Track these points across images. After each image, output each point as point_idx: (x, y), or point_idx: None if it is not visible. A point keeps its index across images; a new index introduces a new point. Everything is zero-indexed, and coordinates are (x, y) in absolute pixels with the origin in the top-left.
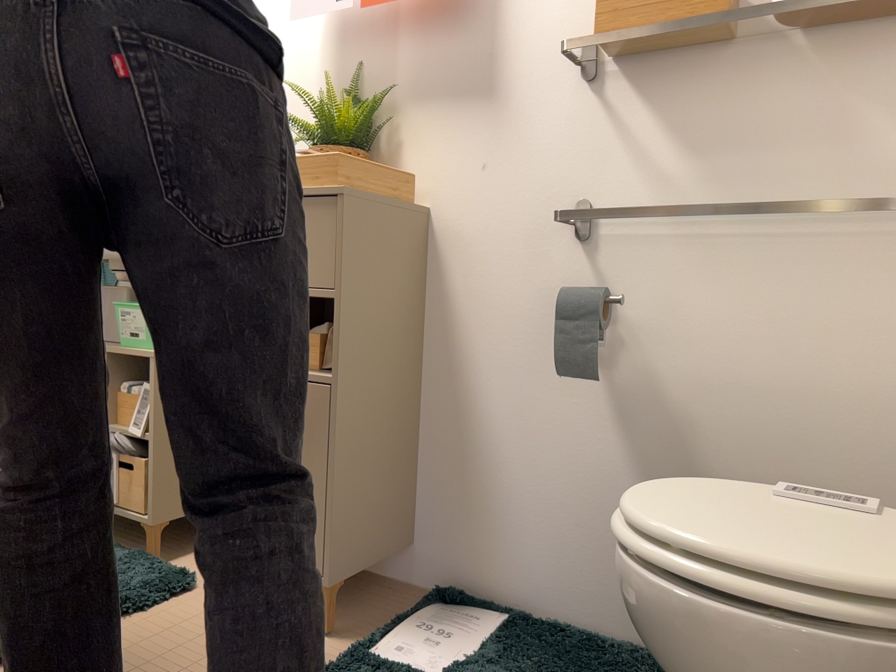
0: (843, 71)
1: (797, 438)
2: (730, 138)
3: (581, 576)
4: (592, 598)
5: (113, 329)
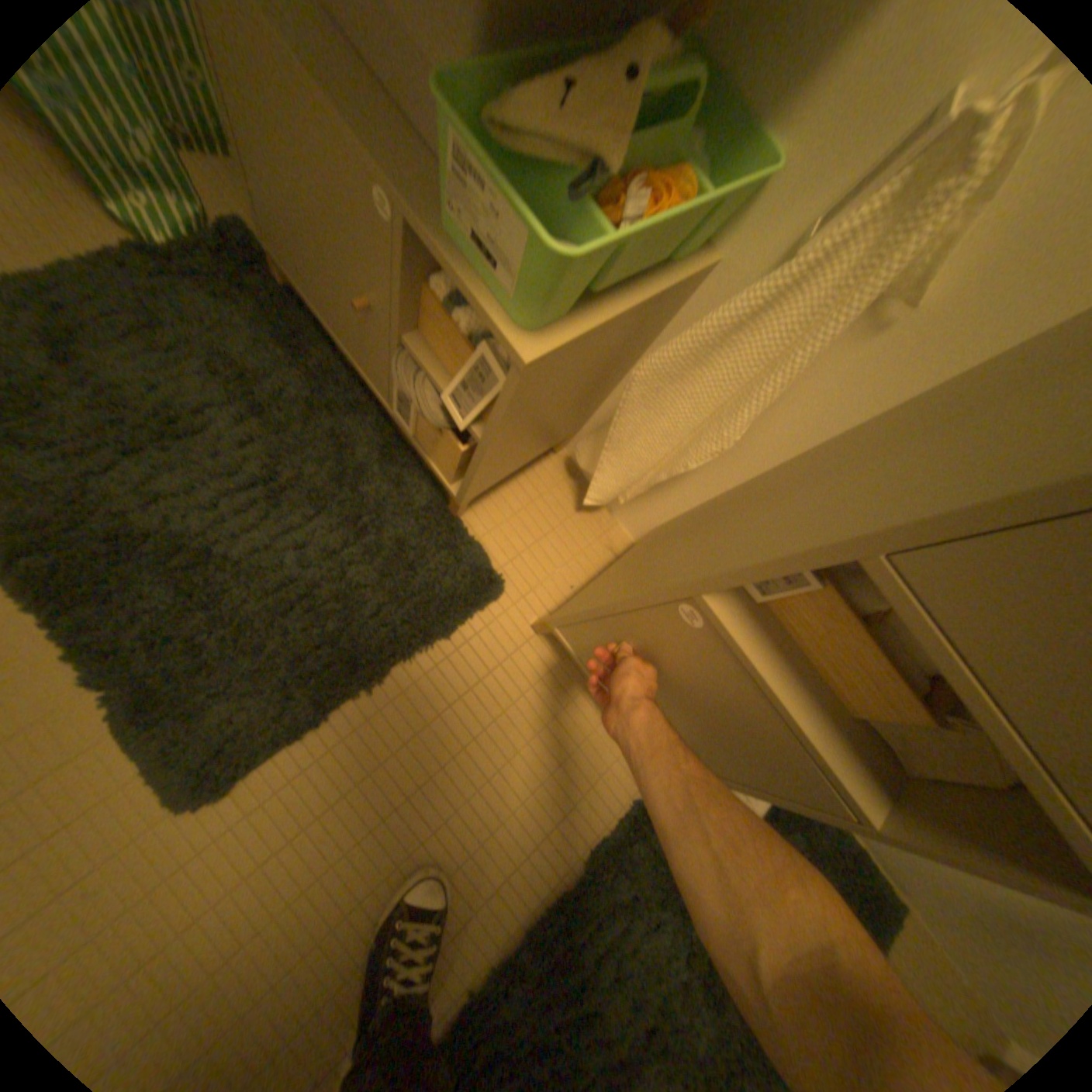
0: None
1: None
2: None
3: None
4: None
5: (424, 89)
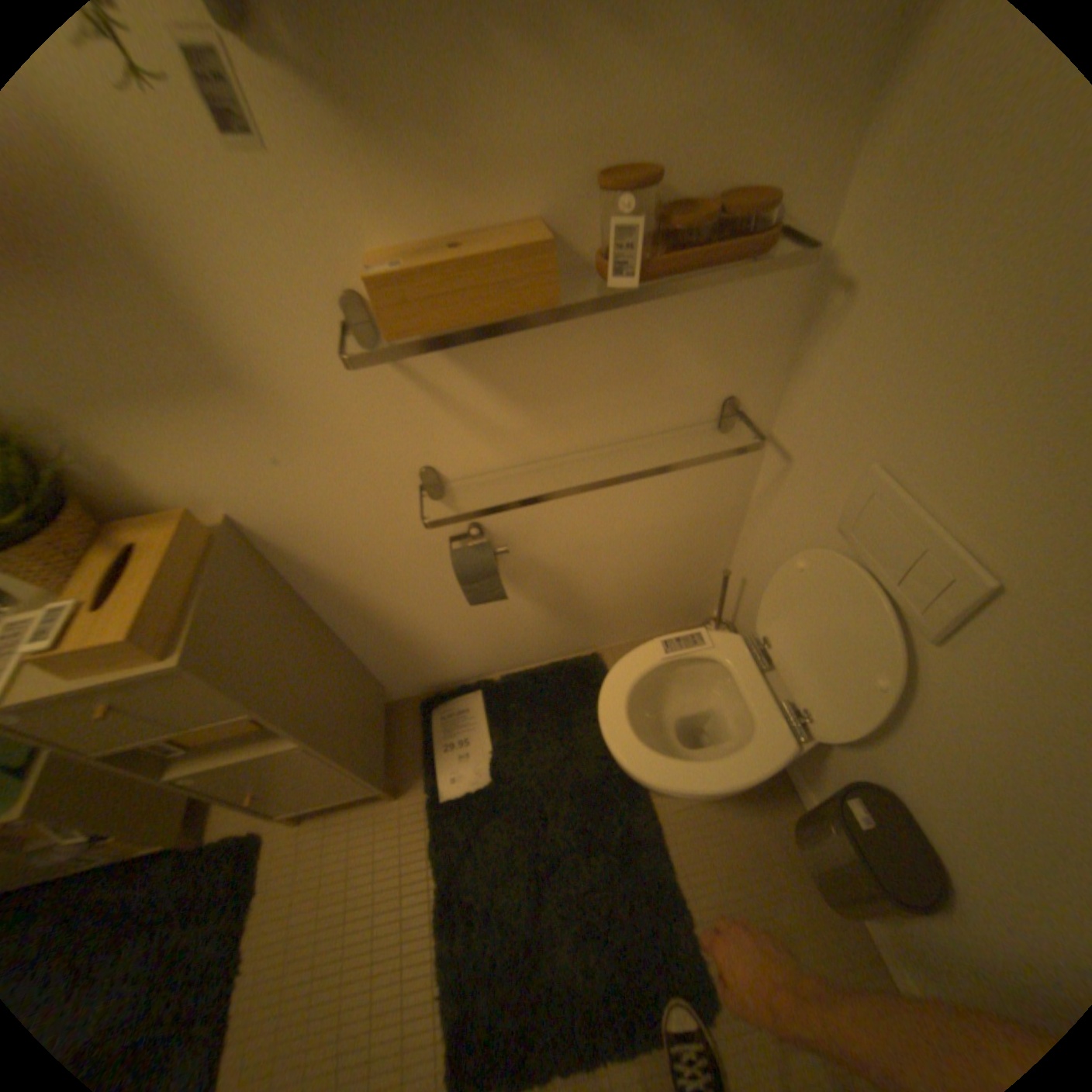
0: (655, 305)
1: (629, 554)
2: (557, 383)
3: (511, 651)
4: (521, 654)
5: None
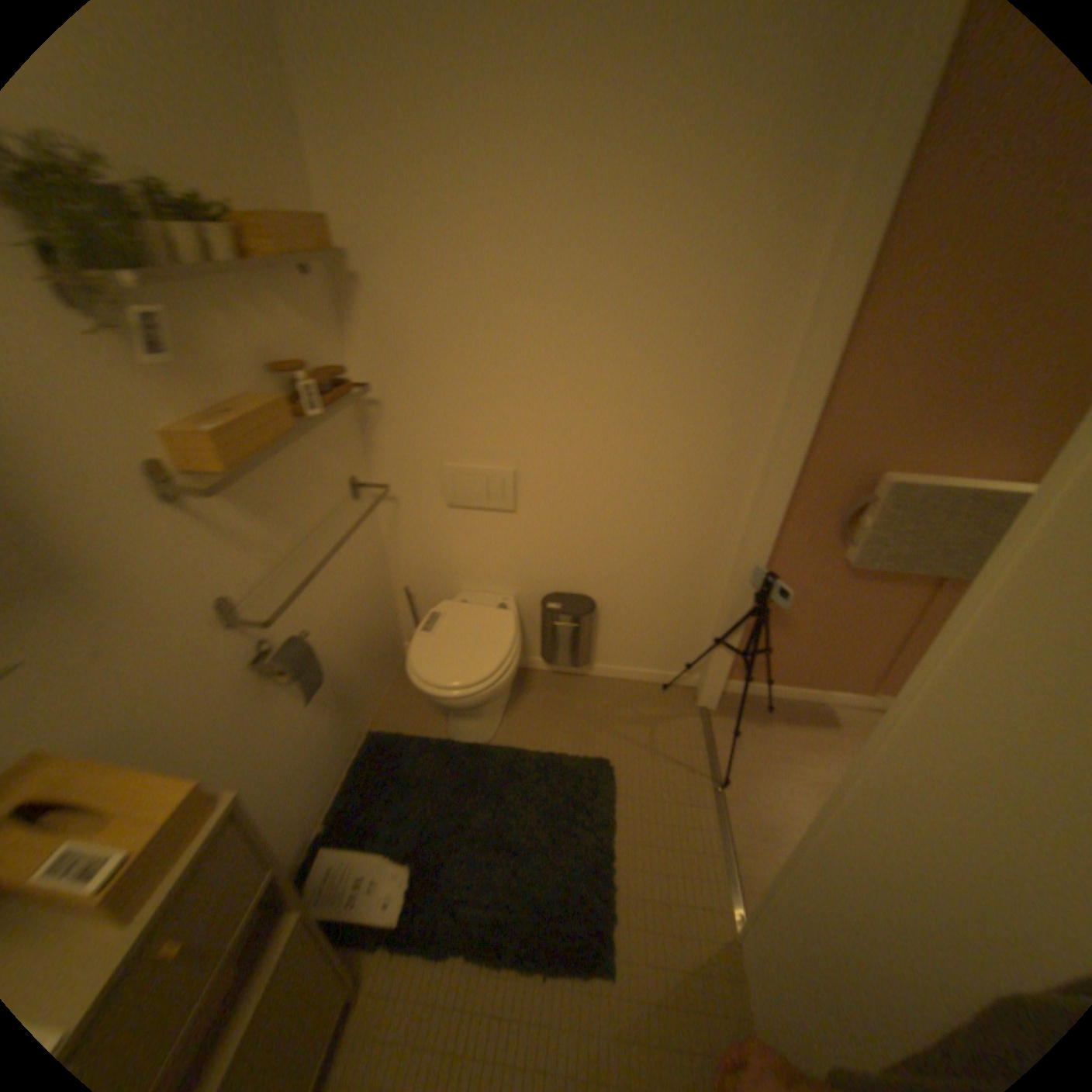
0: (309, 434)
1: (352, 619)
2: (281, 496)
3: (317, 785)
4: (325, 784)
5: None
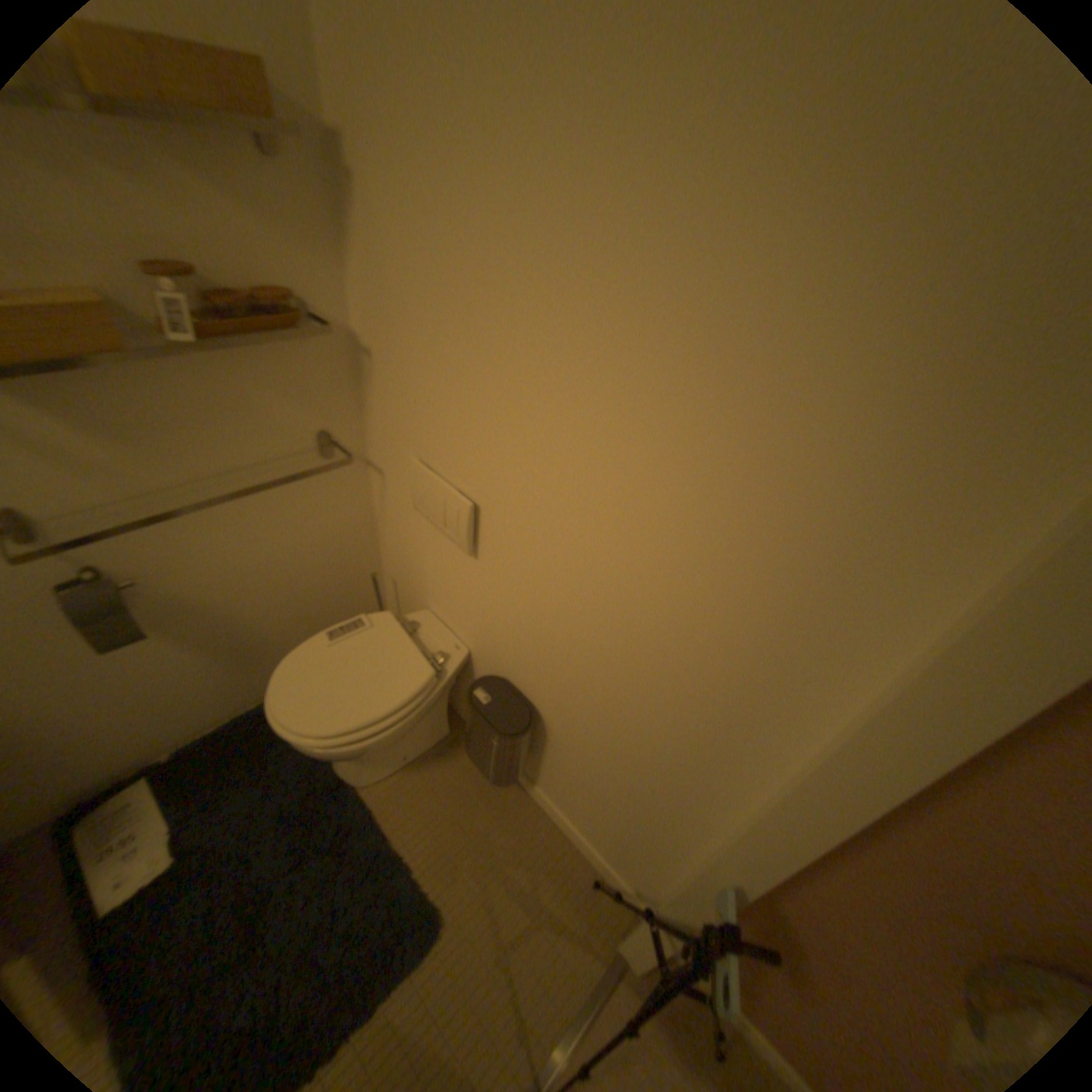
0: (227, 362)
1: (280, 579)
2: (149, 422)
3: (175, 719)
4: (190, 721)
5: None
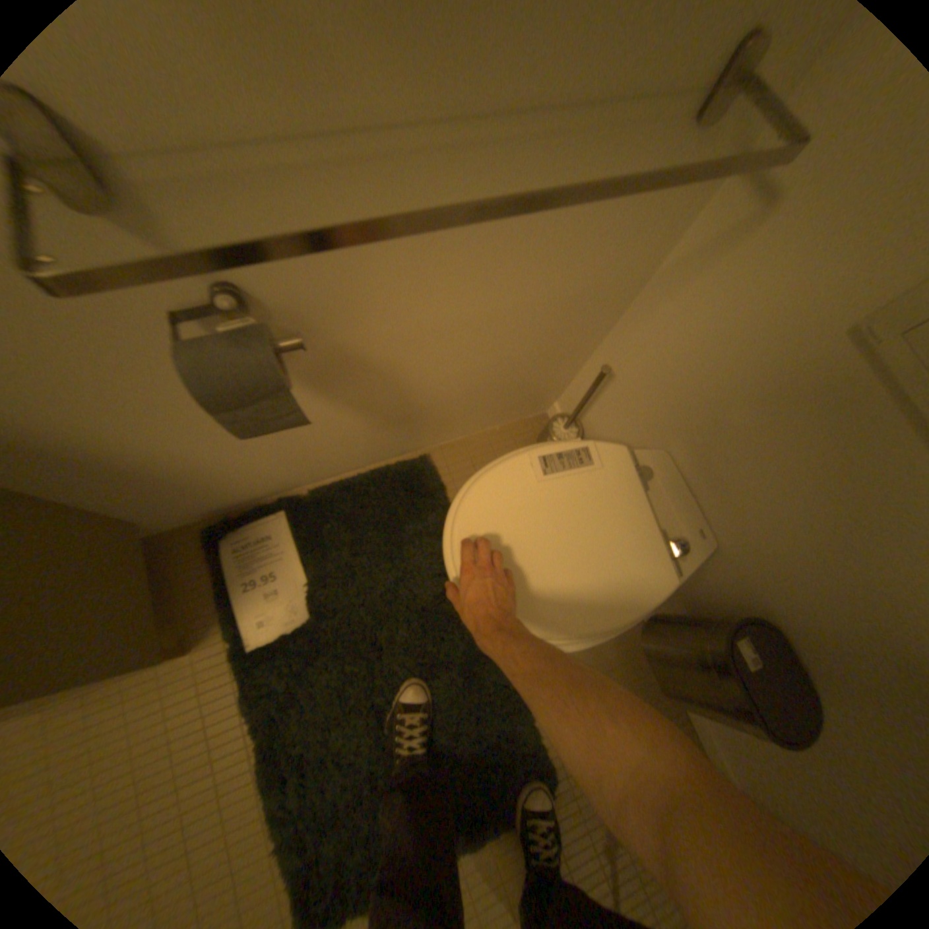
0: None
1: (488, 340)
2: None
3: (321, 463)
4: (335, 465)
5: None
